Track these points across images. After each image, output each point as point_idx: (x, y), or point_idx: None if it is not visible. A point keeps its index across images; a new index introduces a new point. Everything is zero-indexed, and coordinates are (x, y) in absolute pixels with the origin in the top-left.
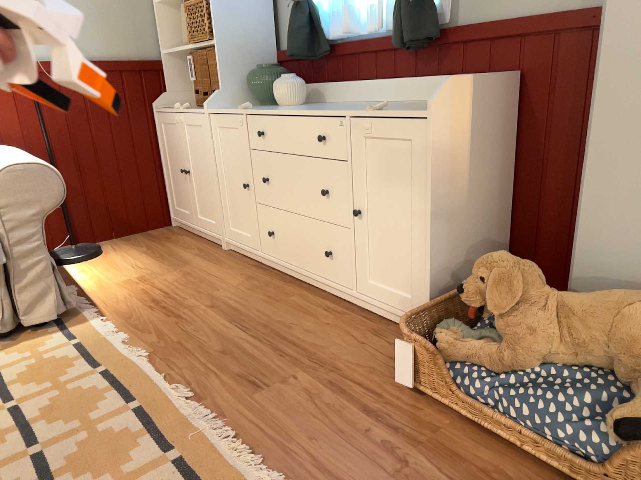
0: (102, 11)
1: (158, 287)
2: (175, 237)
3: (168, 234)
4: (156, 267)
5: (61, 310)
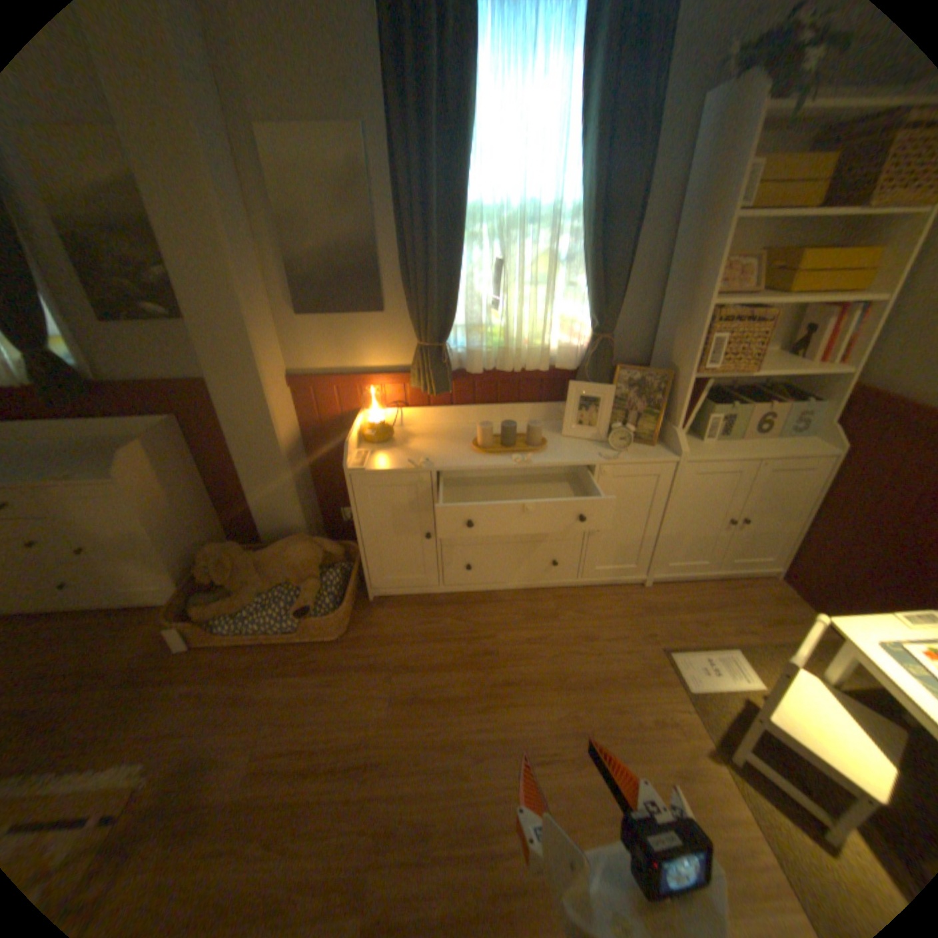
0: None
1: None
2: None
3: None
4: None
5: None
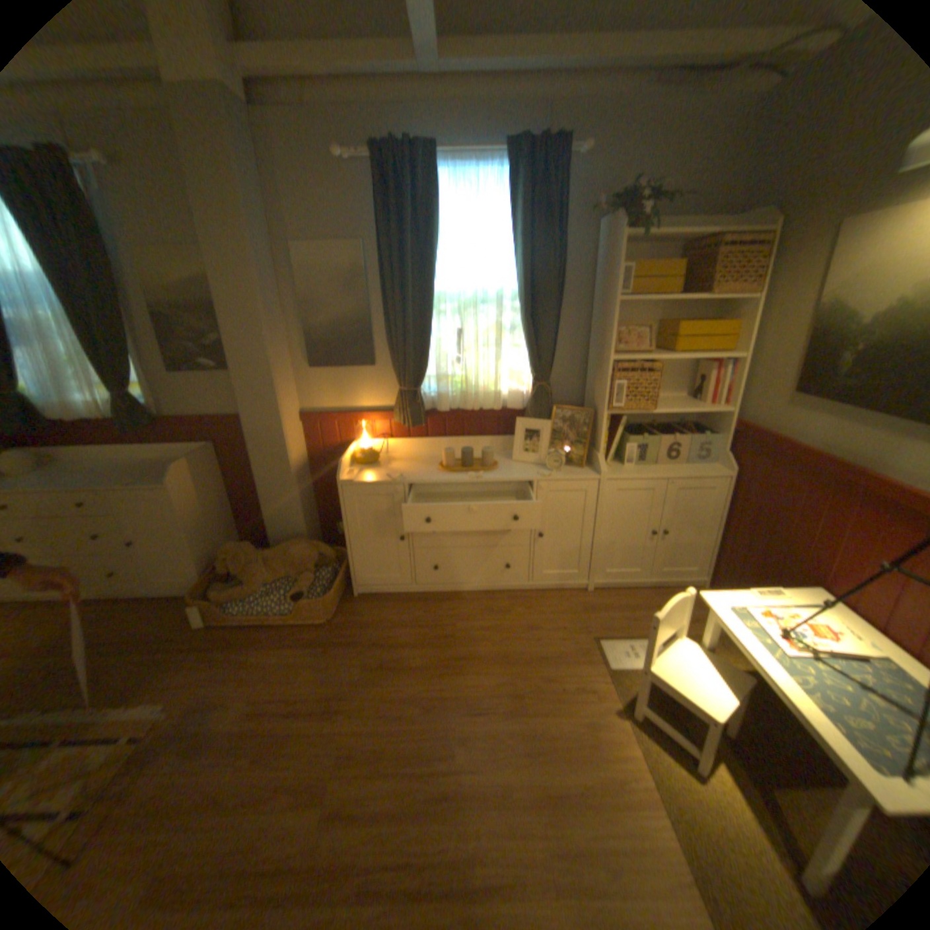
0: None
1: None
2: None
3: None
4: None
5: None
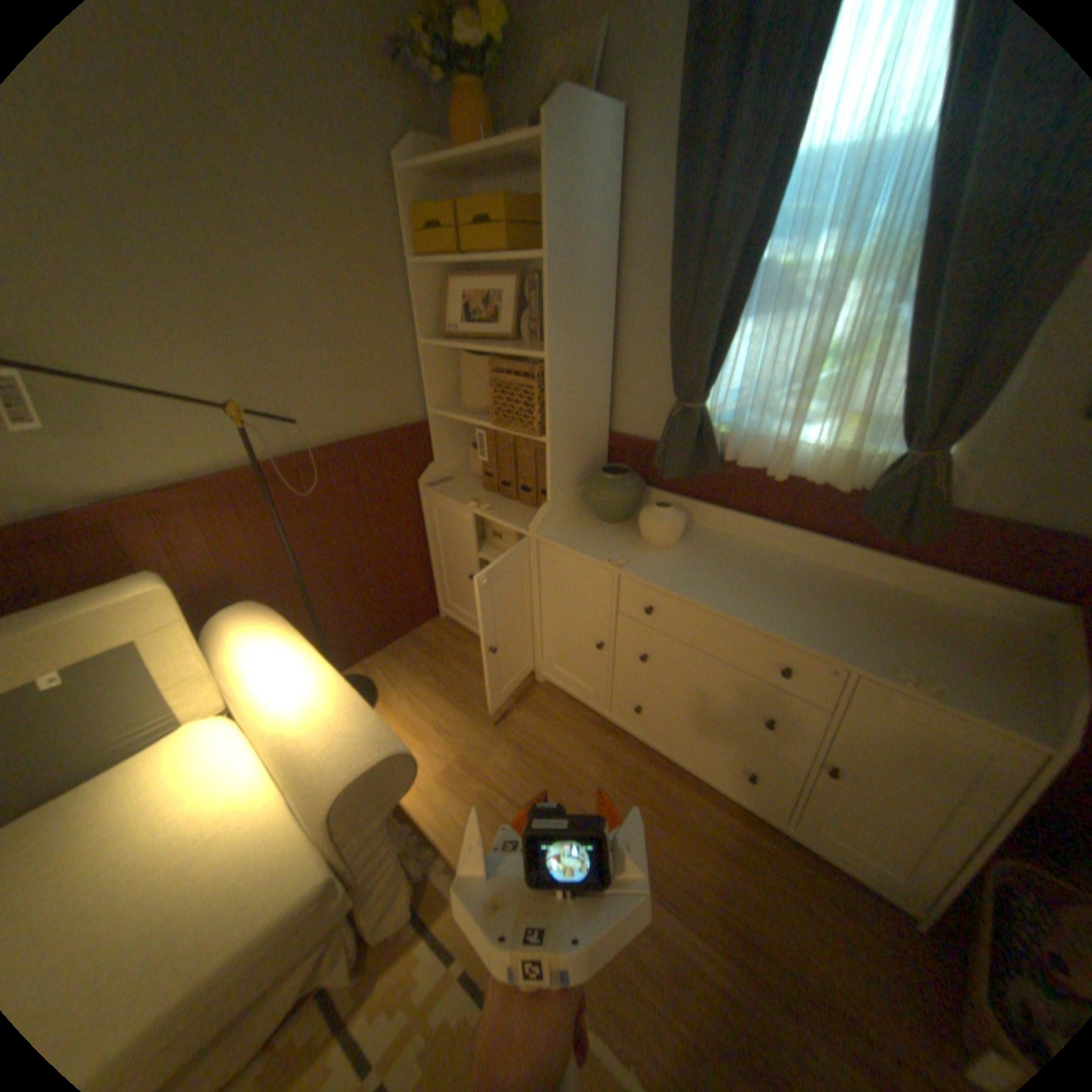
0: (348, 361)
1: (498, 786)
2: (458, 647)
3: (445, 638)
4: (470, 730)
5: (413, 900)
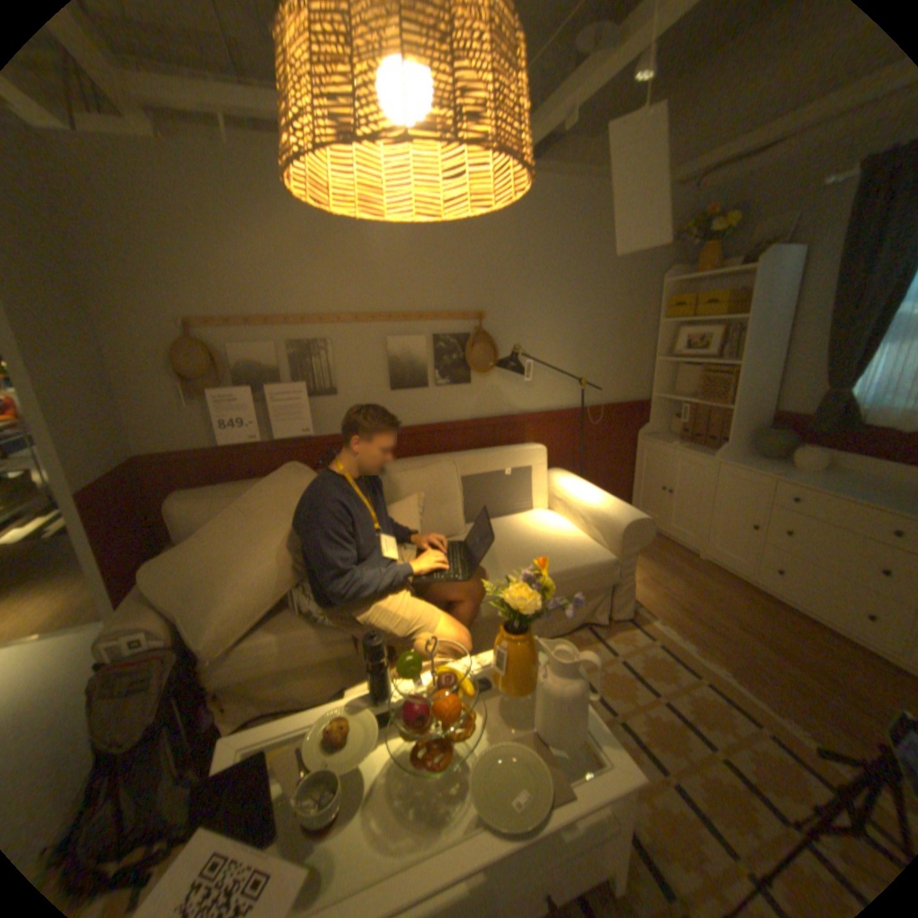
0: (620, 368)
1: (676, 594)
2: None
3: None
4: (655, 569)
5: (634, 613)
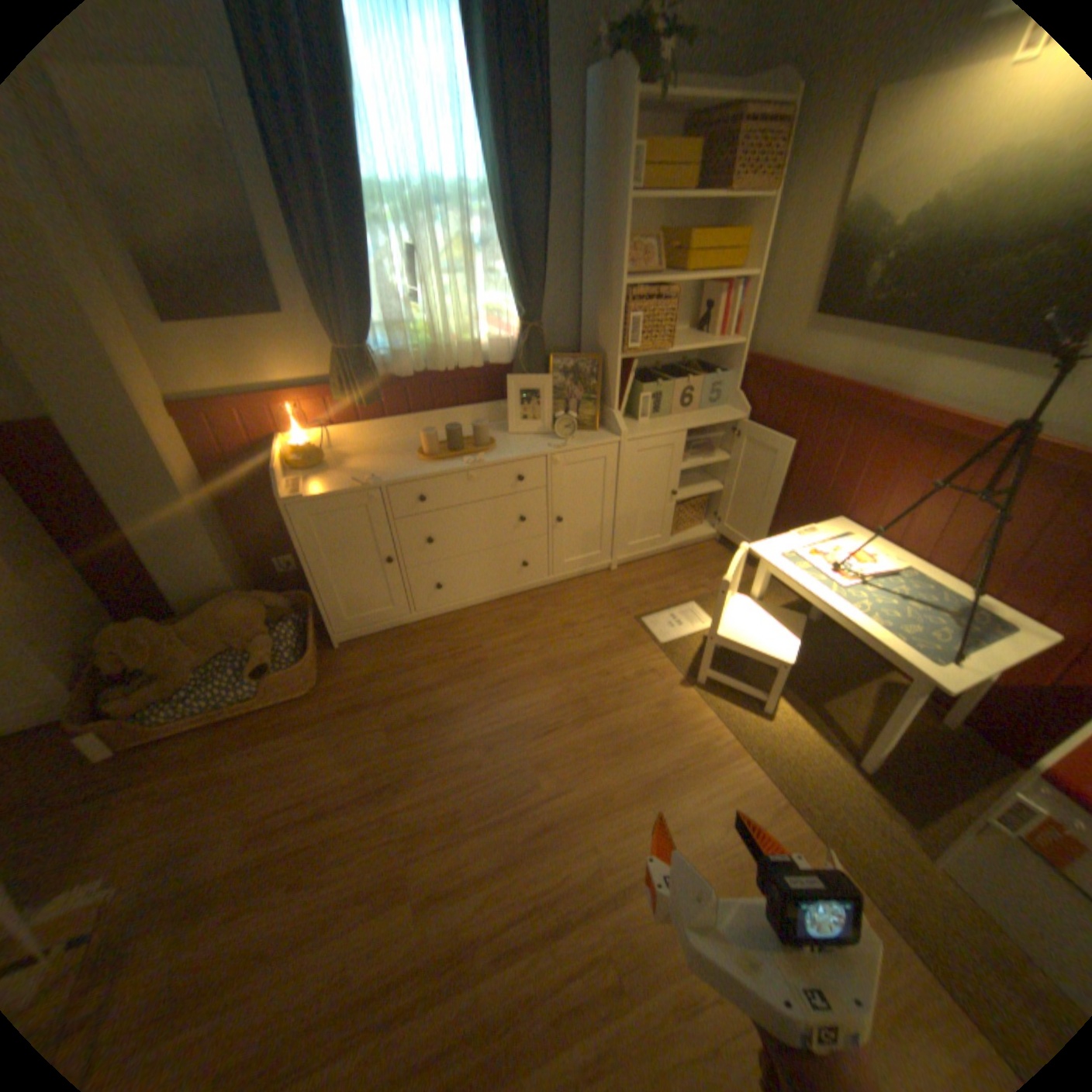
0: None
1: None
2: None
3: None
4: None
5: None
